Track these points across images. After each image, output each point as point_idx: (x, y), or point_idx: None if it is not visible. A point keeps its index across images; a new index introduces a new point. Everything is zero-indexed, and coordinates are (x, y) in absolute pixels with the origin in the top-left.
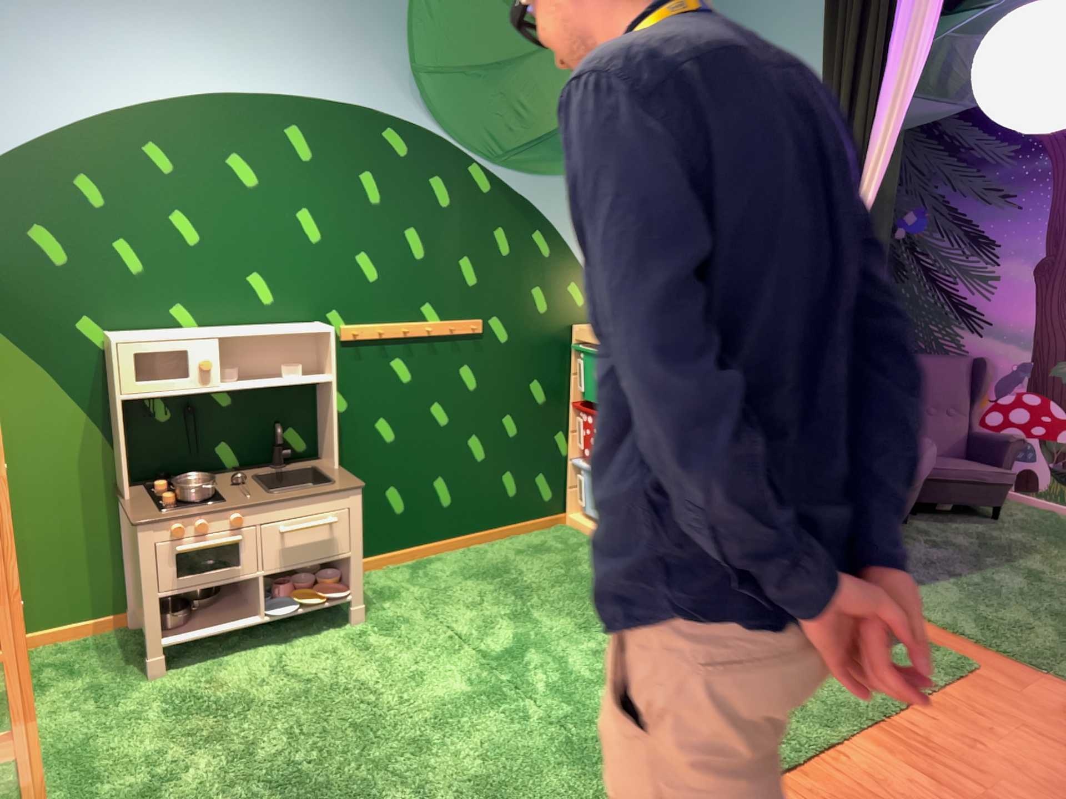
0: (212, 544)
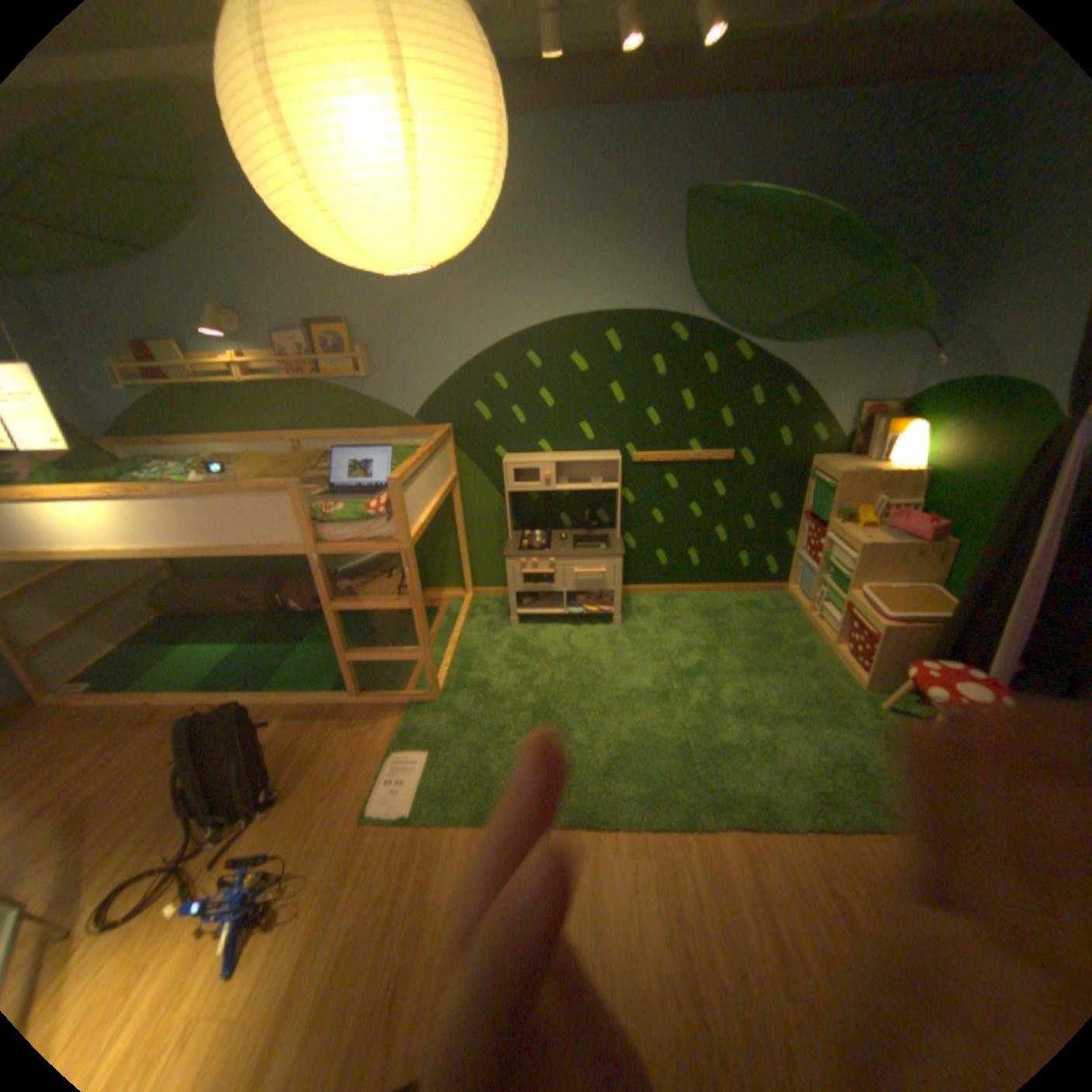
0: (538, 573)
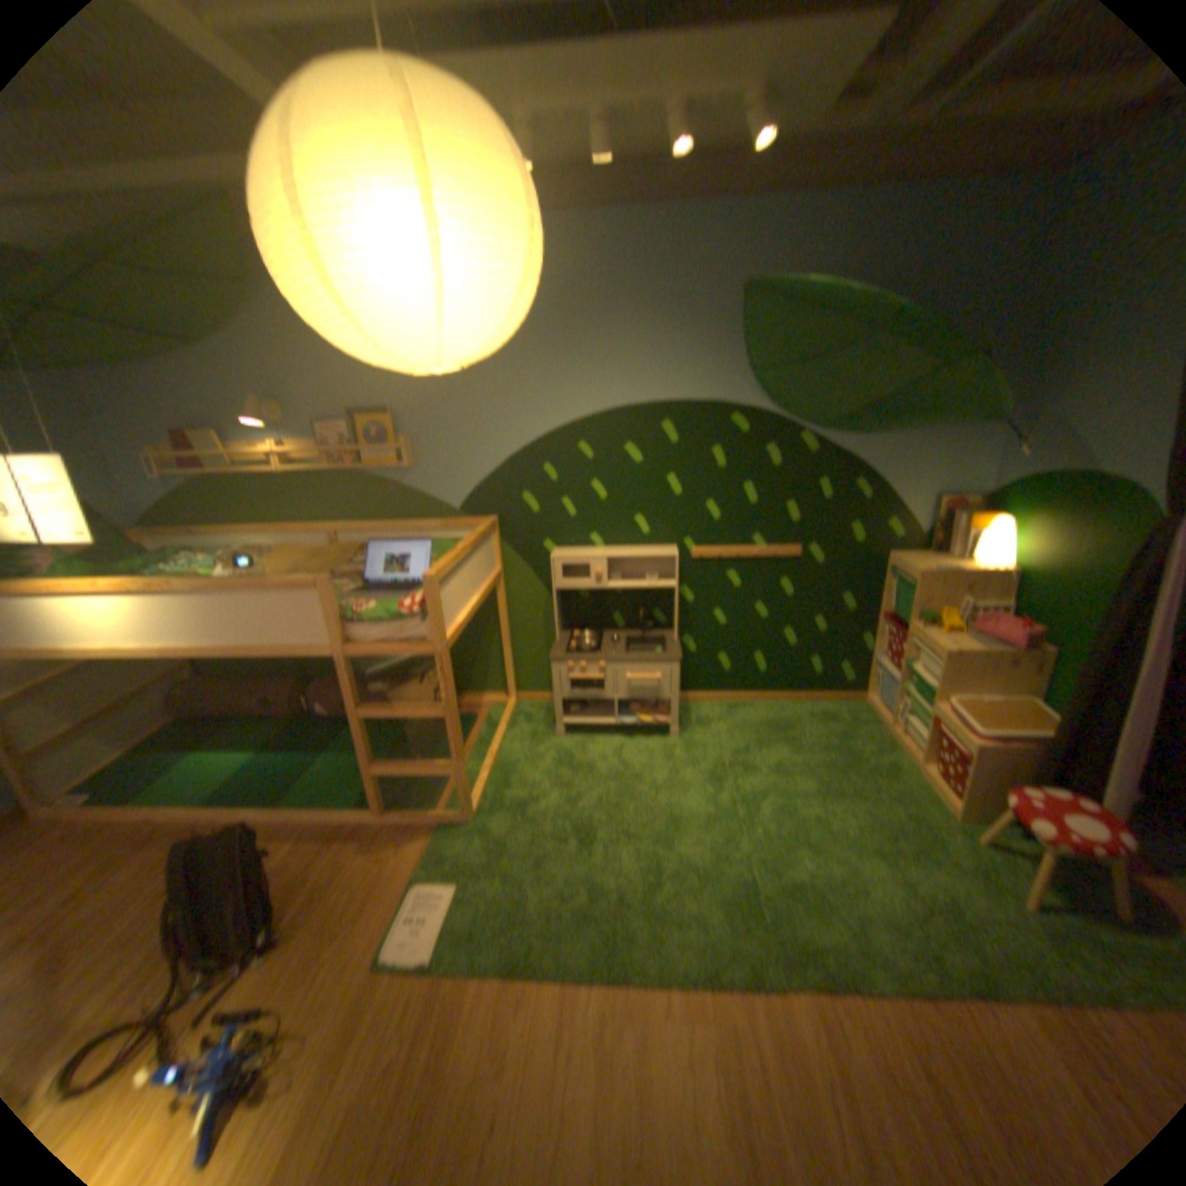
0: (587, 676)
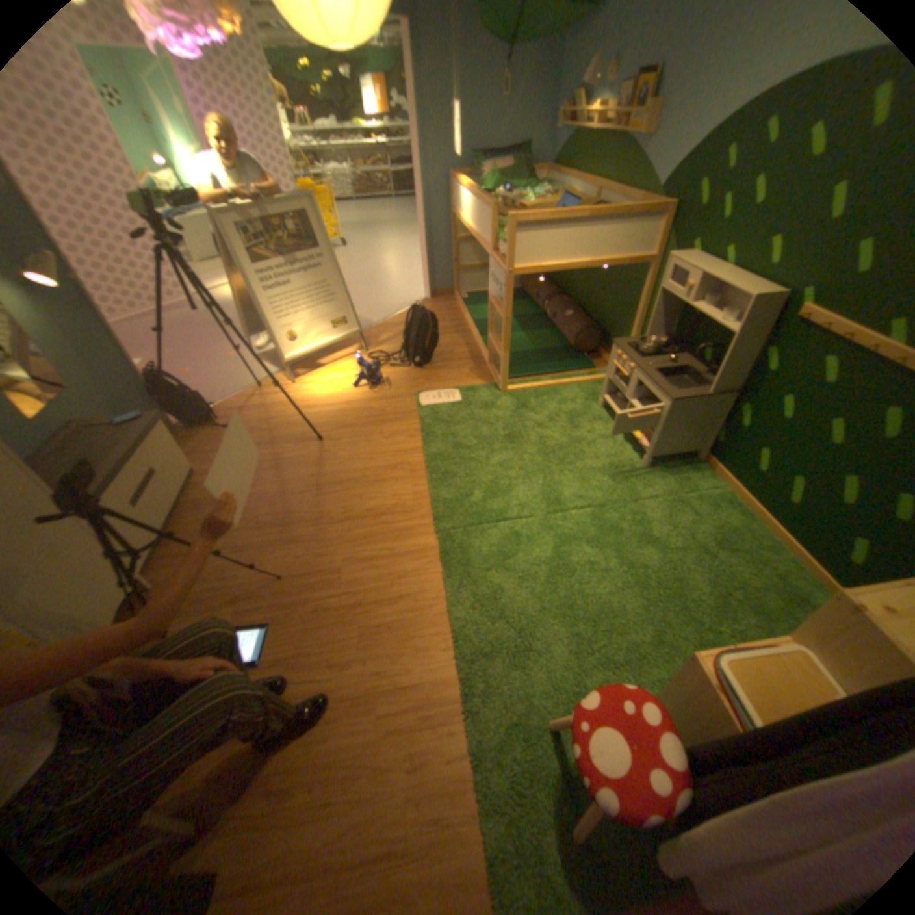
0: (618, 370)
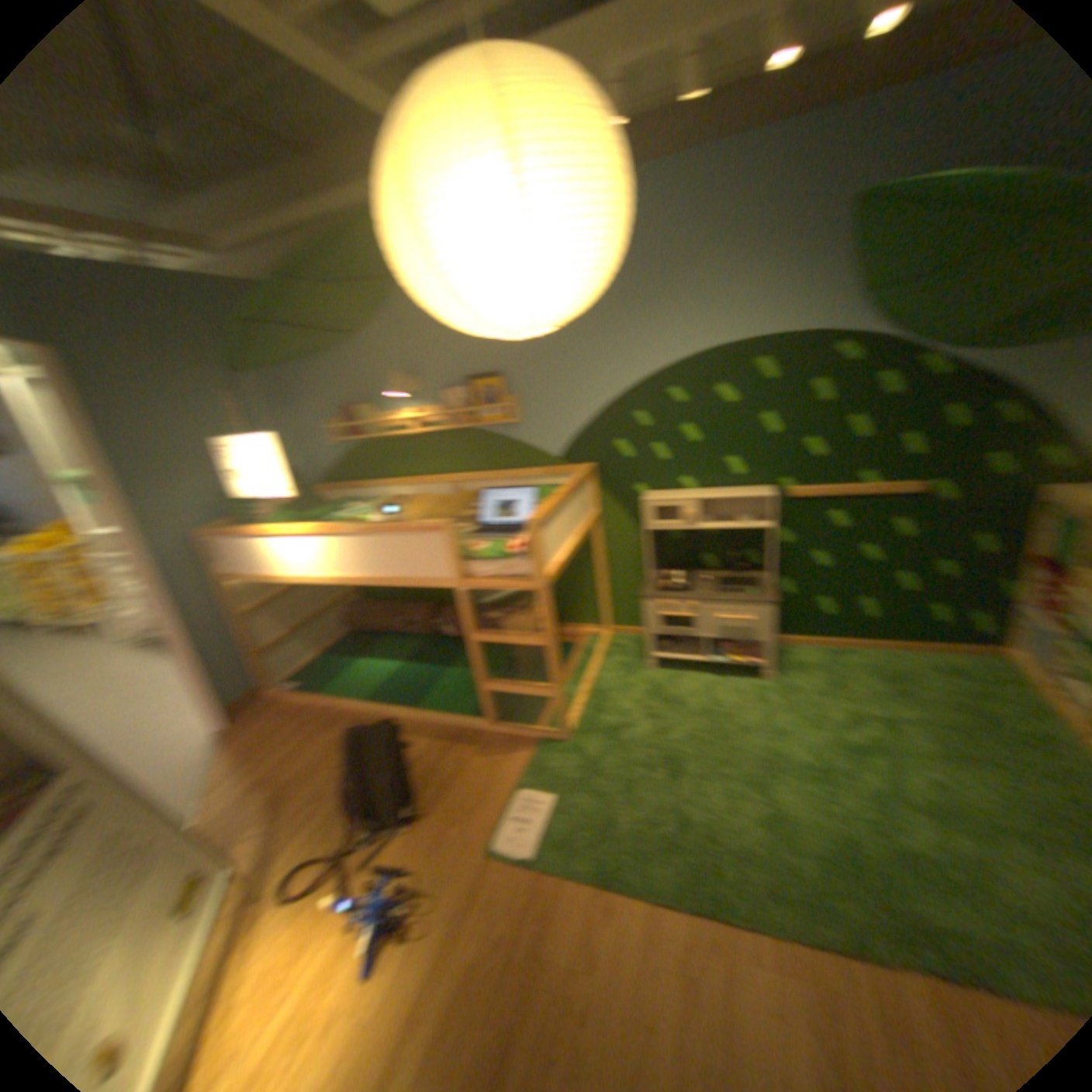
0: (675, 616)
